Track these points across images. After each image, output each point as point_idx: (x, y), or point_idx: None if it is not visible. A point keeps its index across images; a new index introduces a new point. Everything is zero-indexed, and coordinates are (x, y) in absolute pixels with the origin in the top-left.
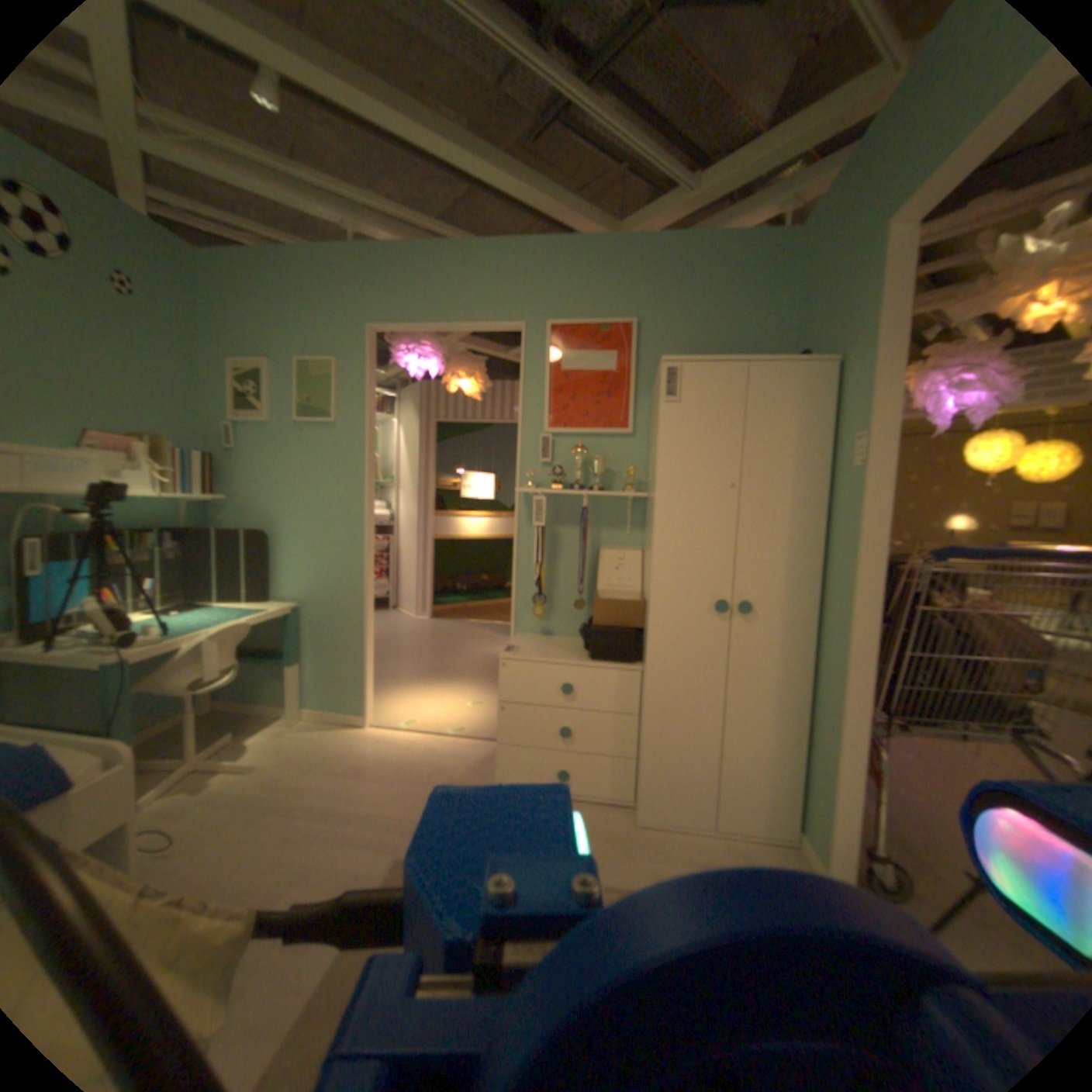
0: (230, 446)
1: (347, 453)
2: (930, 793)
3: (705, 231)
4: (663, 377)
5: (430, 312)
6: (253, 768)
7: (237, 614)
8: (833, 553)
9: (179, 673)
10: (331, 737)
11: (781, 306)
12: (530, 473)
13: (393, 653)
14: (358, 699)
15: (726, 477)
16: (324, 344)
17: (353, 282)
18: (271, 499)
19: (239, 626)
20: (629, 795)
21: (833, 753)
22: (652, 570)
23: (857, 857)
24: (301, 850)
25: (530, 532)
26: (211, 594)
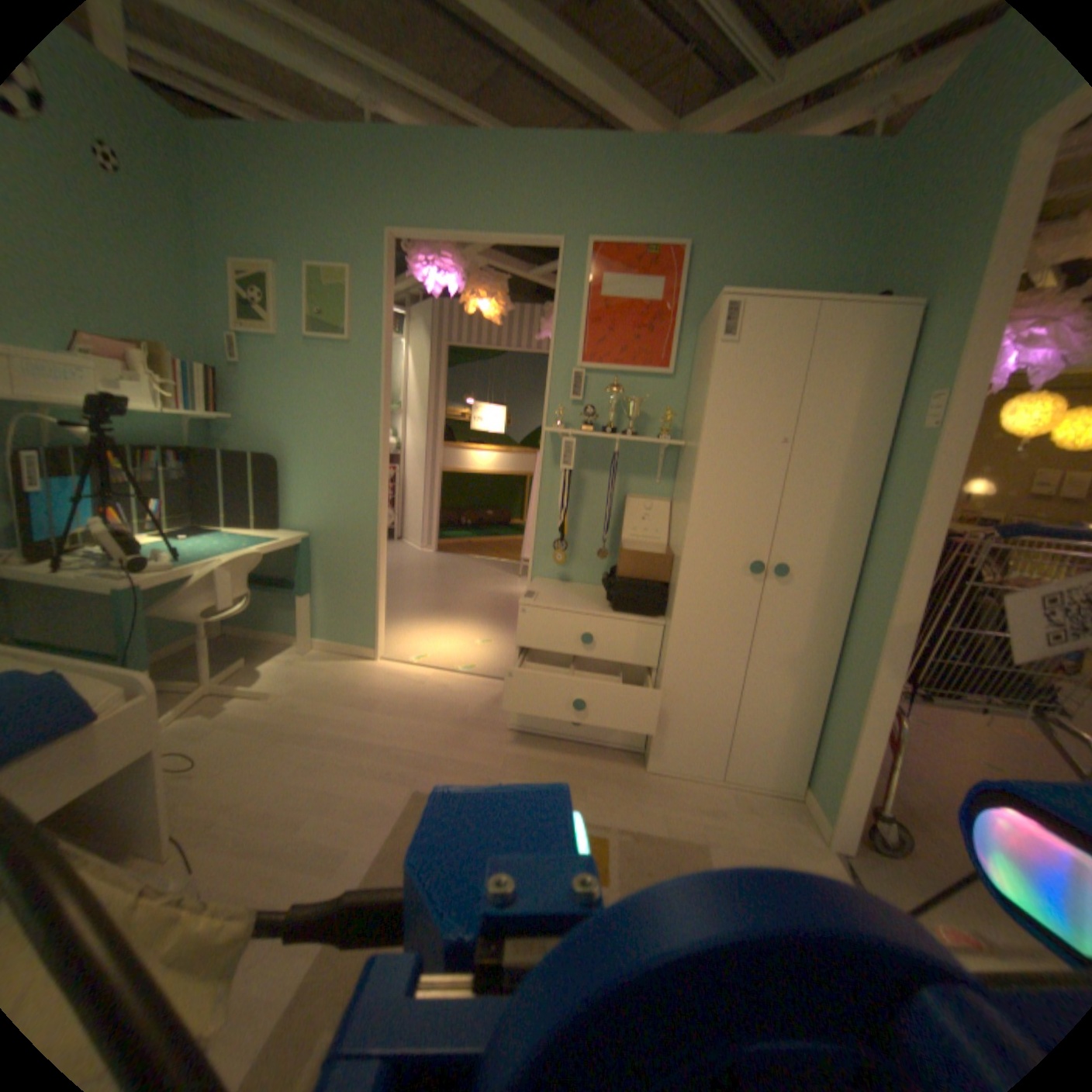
0: (237, 361)
1: (363, 377)
2: (930, 755)
3: (782, 139)
4: (724, 312)
5: (459, 219)
6: (270, 695)
7: (250, 543)
8: (884, 520)
9: (195, 601)
10: (345, 668)
11: (856, 237)
12: (560, 411)
13: (402, 586)
14: (372, 633)
15: (780, 431)
16: (339, 250)
17: (372, 177)
18: (281, 423)
19: (253, 556)
20: (640, 743)
21: (856, 720)
22: (689, 525)
23: (866, 817)
24: (322, 778)
25: (556, 475)
26: (221, 519)
